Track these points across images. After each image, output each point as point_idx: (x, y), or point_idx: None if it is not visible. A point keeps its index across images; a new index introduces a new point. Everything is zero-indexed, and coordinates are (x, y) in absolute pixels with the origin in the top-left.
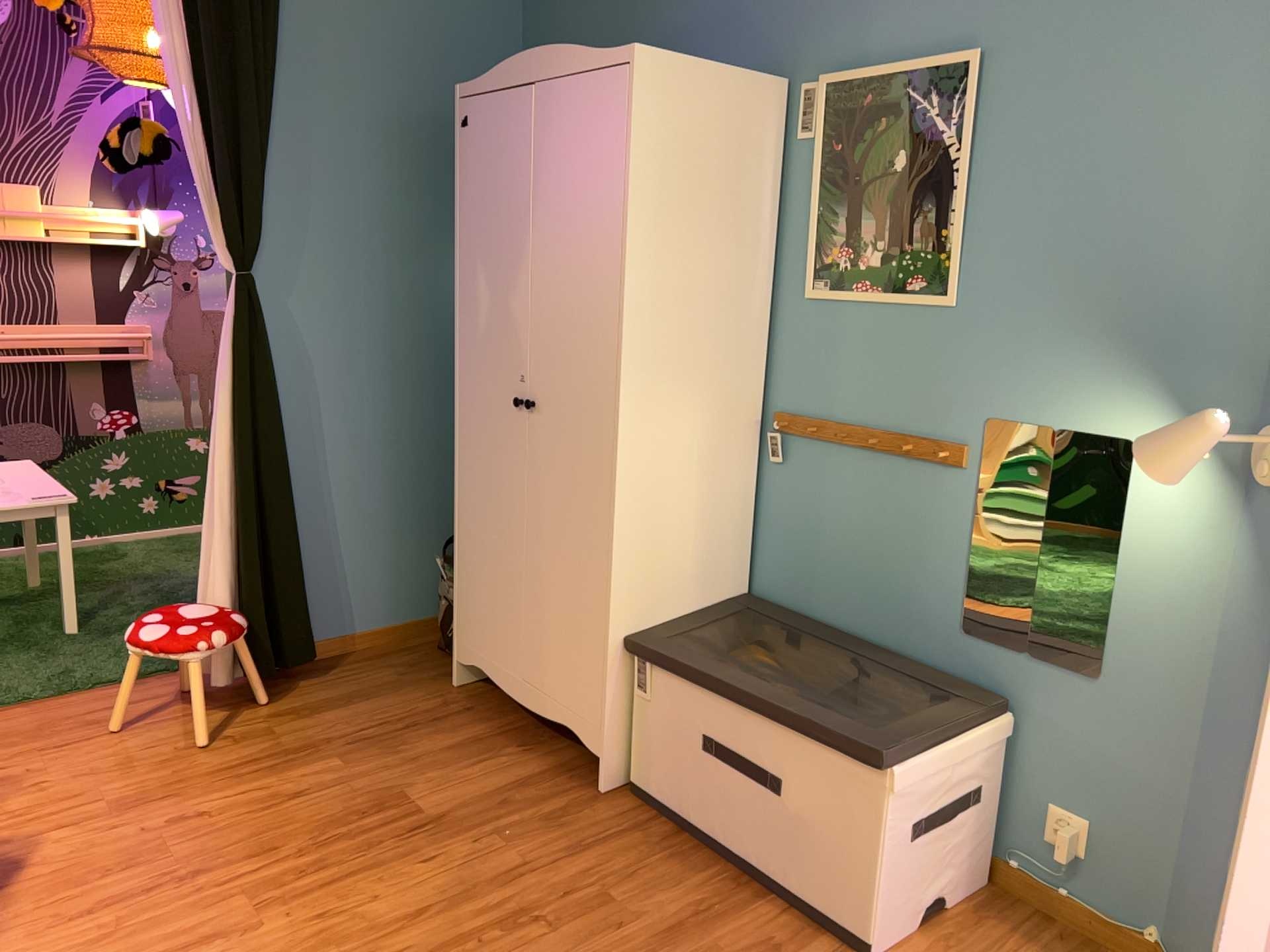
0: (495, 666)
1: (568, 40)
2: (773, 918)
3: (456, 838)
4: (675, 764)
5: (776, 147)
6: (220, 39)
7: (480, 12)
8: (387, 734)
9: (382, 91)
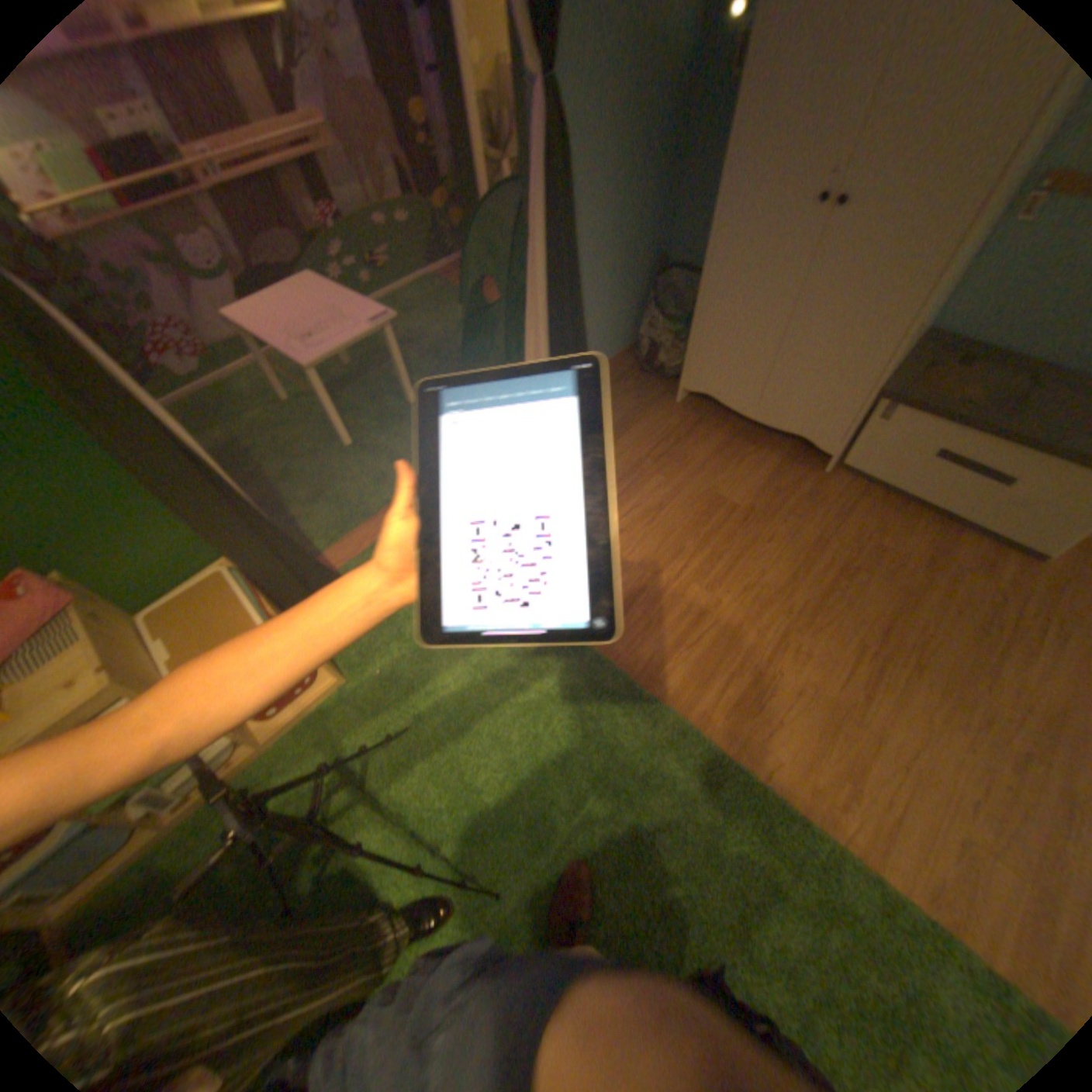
0: (728, 395)
1: None
2: (975, 543)
3: (770, 520)
4: (900, 460)
5: None
6: None
7: None
8: (670, 449)
9: None
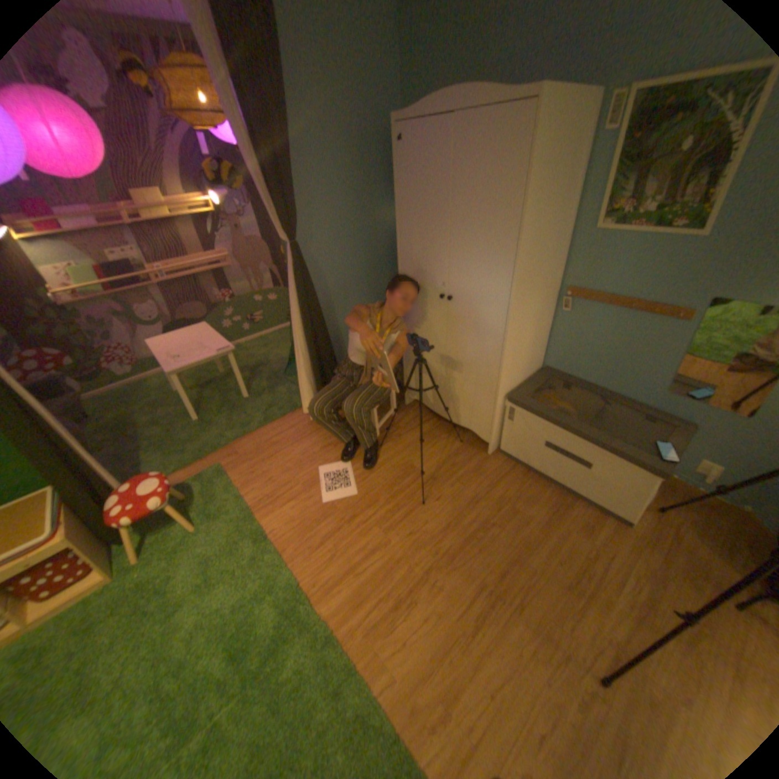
0: (428, 402)
1: (431, 67)
2: (582, 512)
3: (442, 486)
4: (527, 449)
5: (590, 137)
6: (254, 102)
7: (377, 53)
8: (391, 435)
9: (335, 118)
